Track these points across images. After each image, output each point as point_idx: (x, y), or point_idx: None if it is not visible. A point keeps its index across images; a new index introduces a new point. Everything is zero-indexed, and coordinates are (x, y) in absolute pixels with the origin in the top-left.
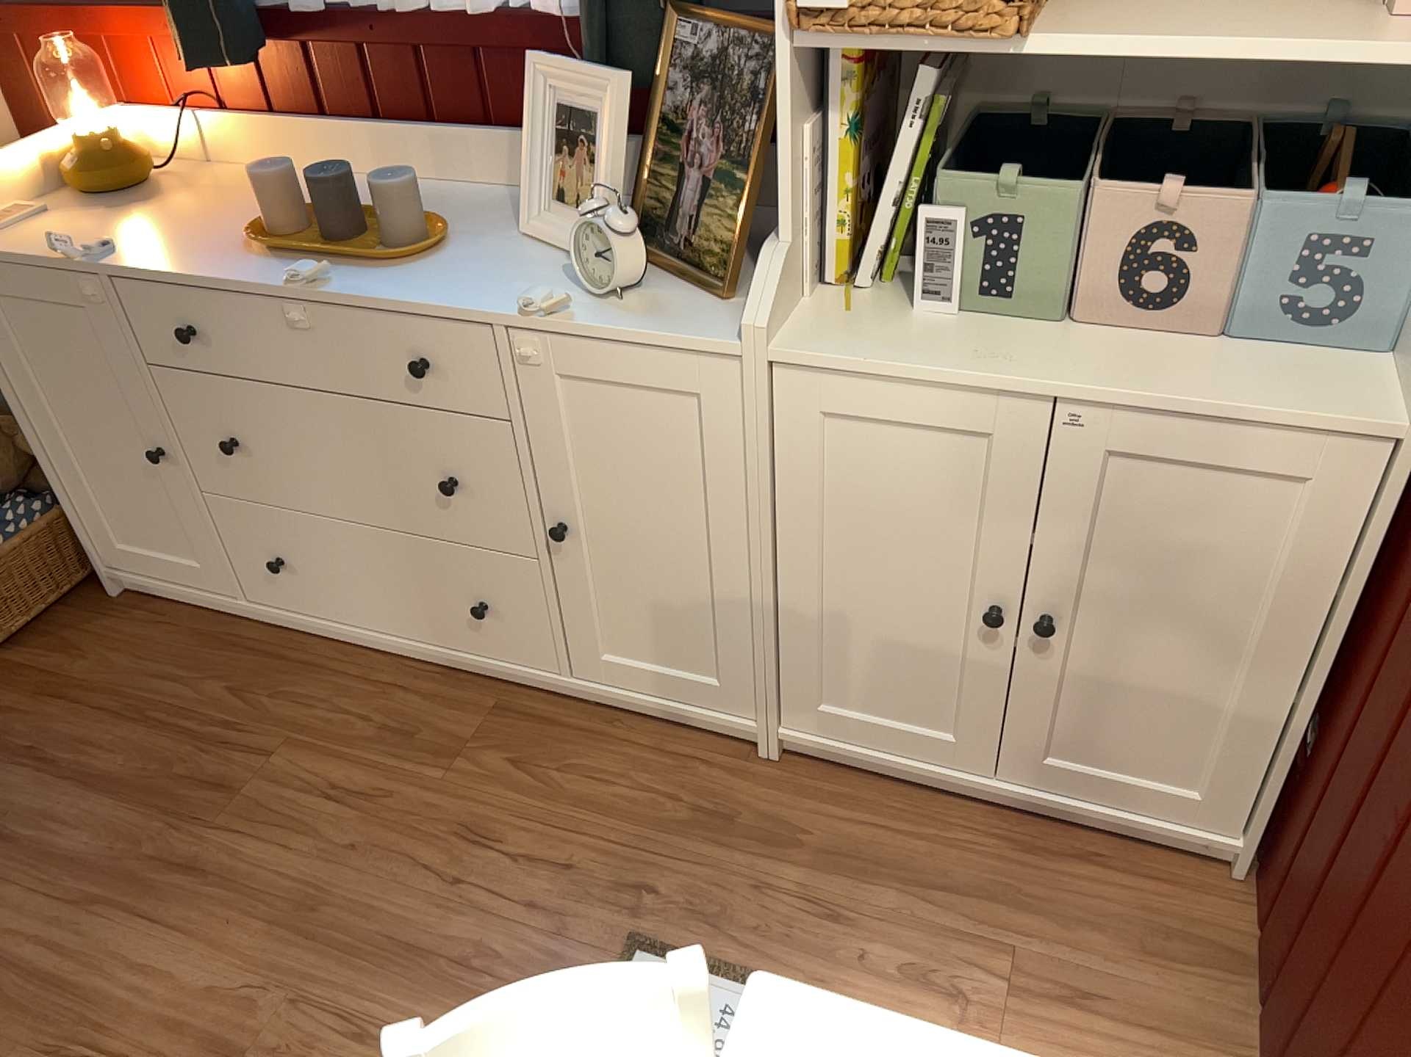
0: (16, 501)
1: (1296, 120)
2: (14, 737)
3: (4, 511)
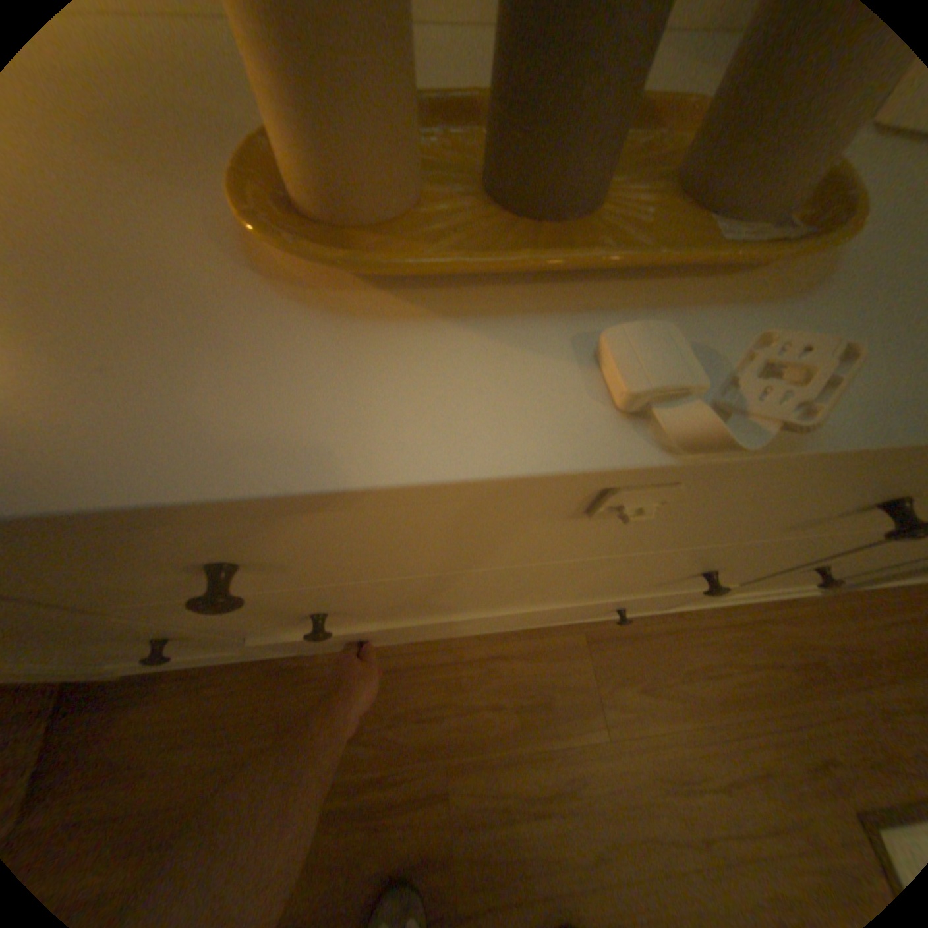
0: None
1: None
2: None
3: None
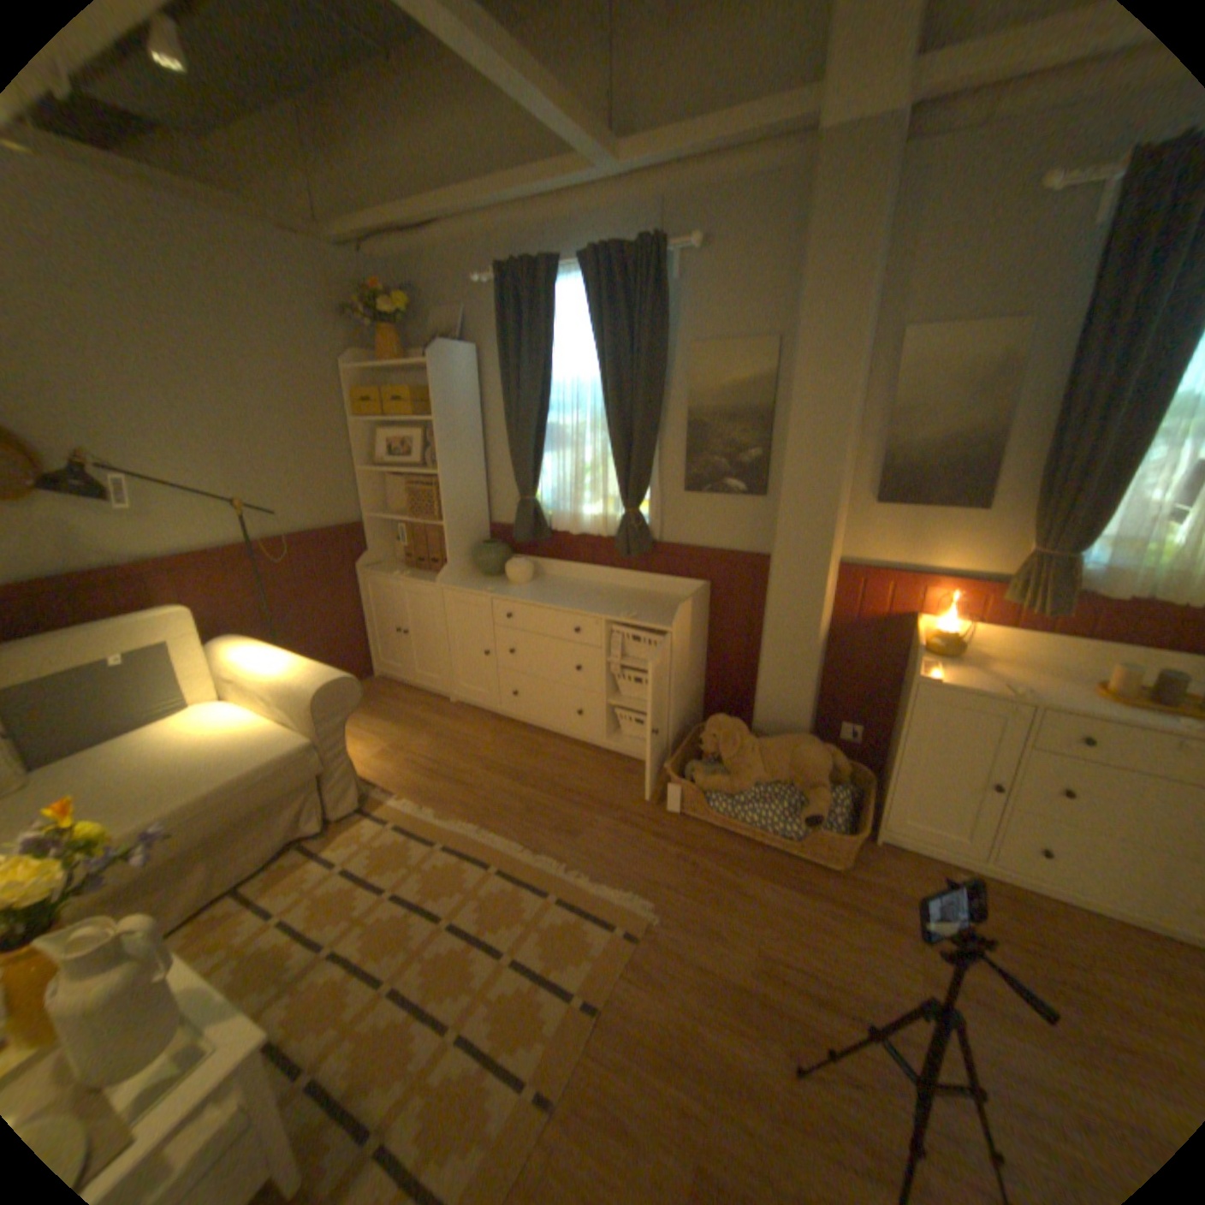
0: (835, 790)
1: None
2: (912, 933)
3: (835, 795)
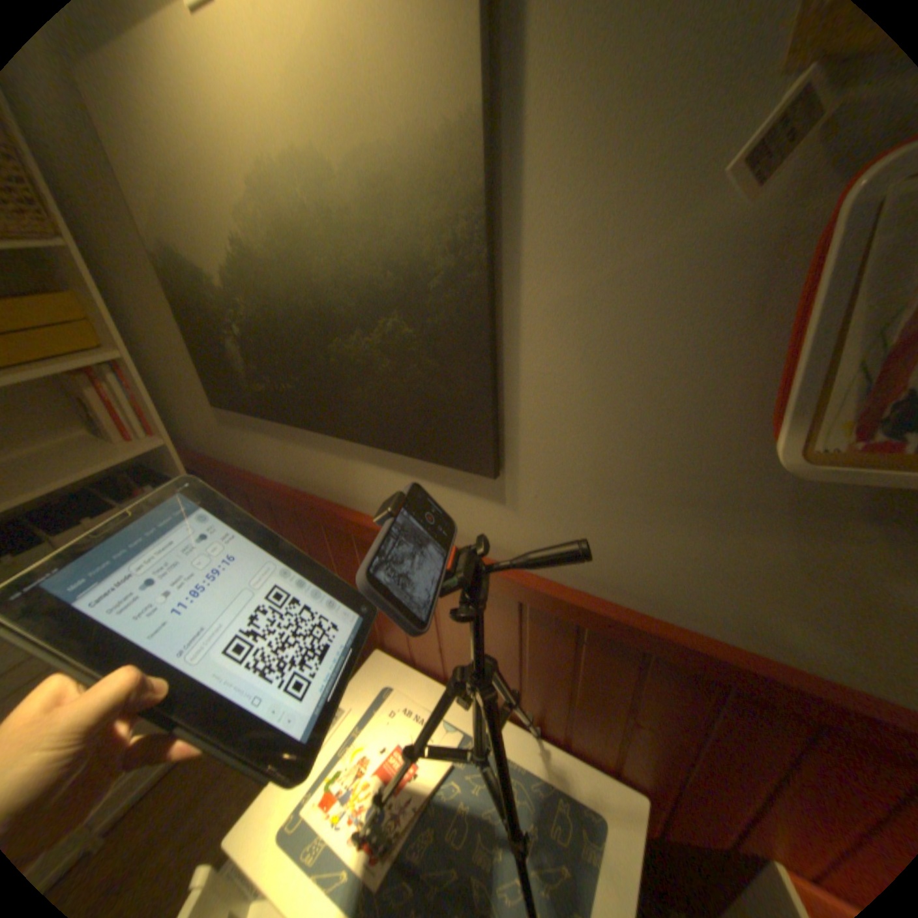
0: None
1: (100, 481)
2: None
3: None
